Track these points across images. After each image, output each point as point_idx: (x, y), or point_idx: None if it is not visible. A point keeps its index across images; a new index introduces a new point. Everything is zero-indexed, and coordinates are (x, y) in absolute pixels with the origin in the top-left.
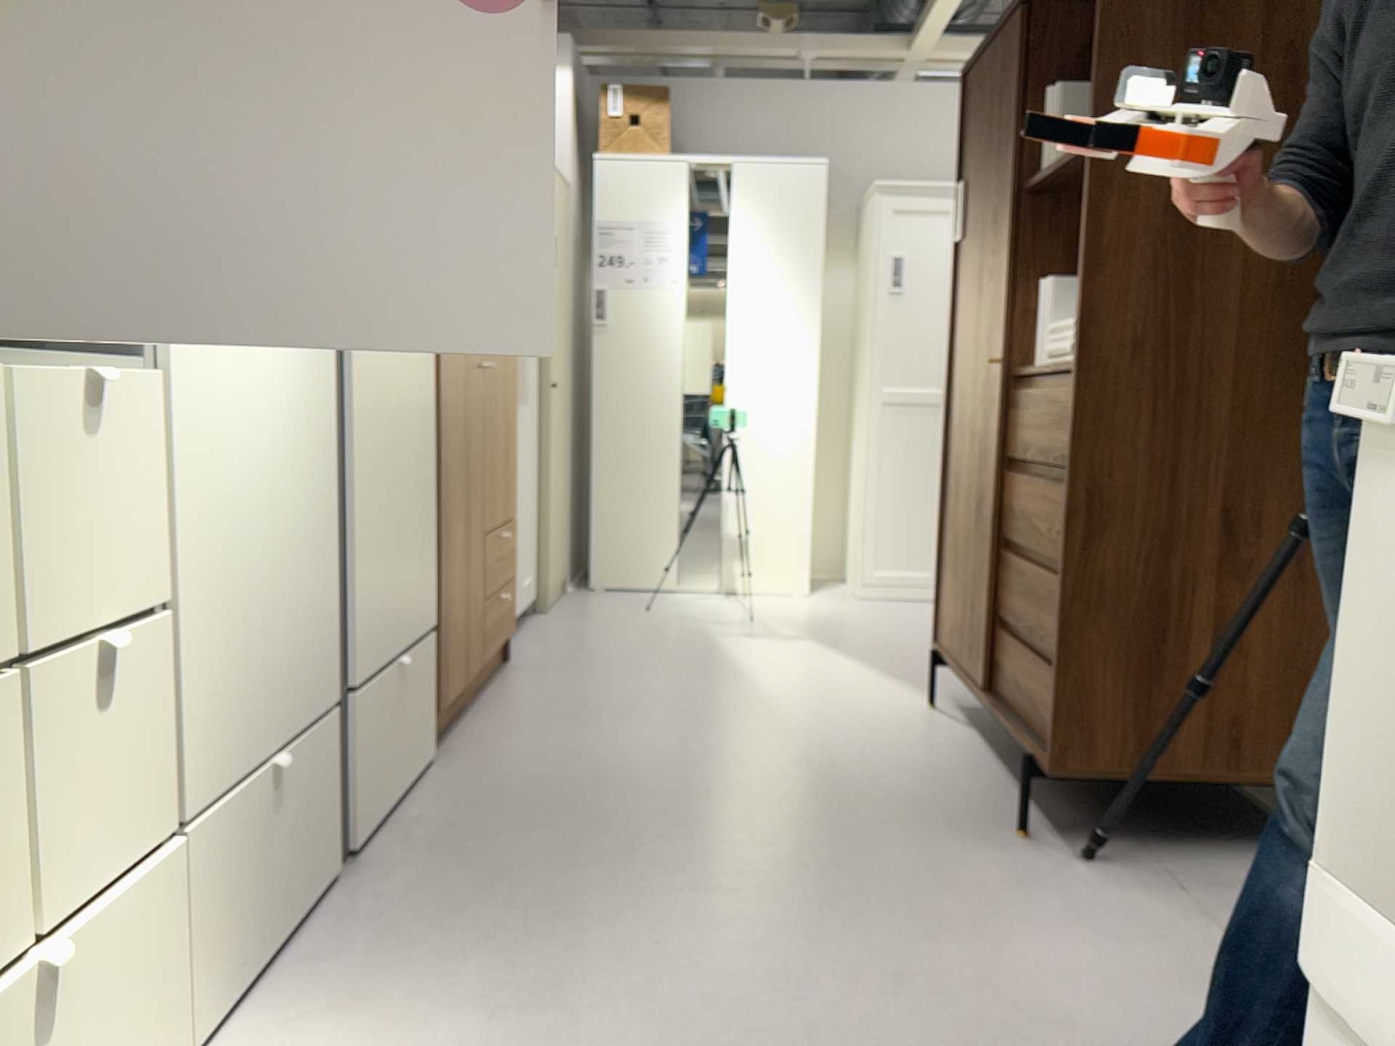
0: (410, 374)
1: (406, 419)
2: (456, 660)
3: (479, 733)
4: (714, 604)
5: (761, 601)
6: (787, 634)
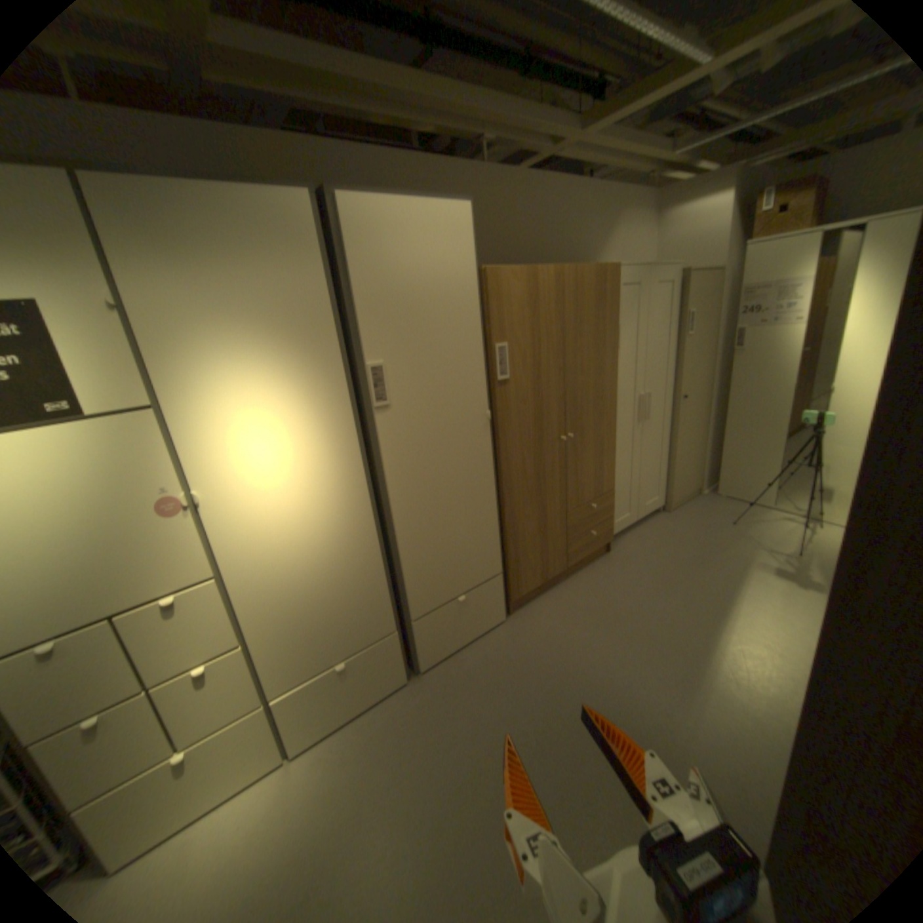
0: (464, 481)
1: (461, 502)
2: (531, 576)
3: (543, 607)
4: (788, 529)
5: (832, 534)
6: (812, 580)
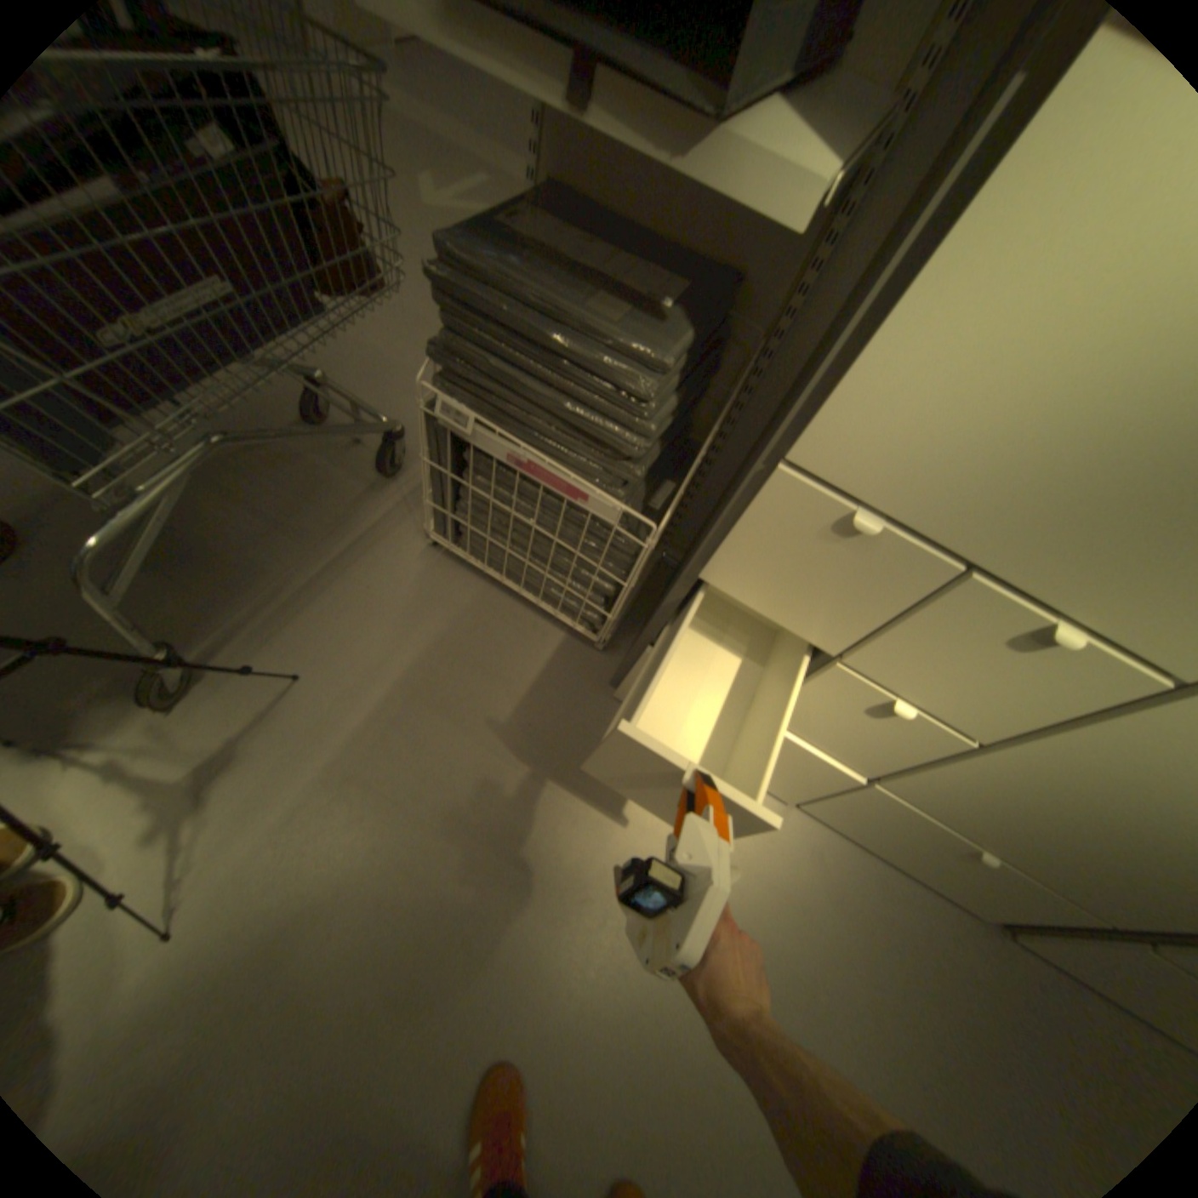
0: None
1: None
2: None
3: None
4: None
5: None
6: None
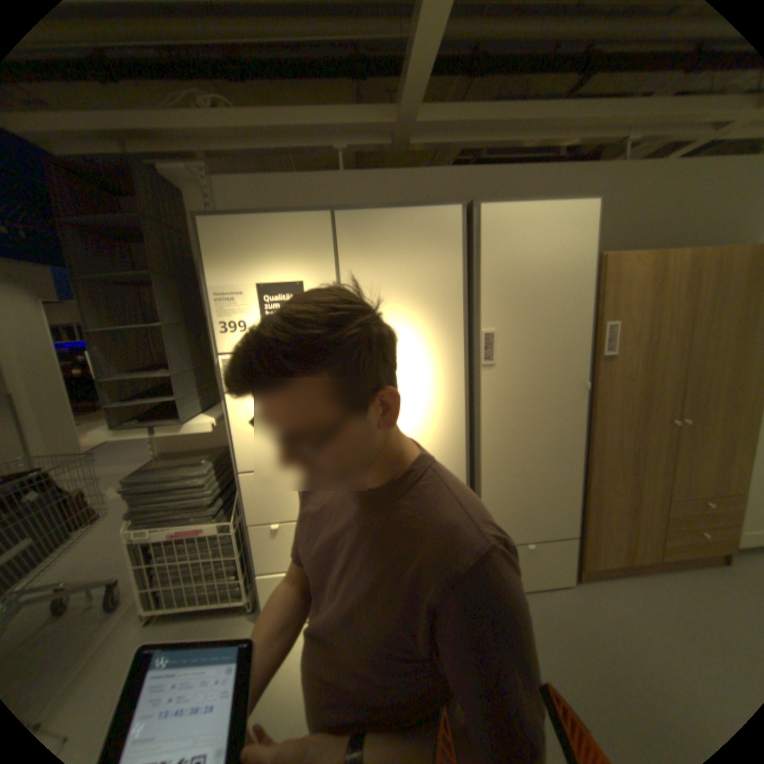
0: (553, 441)
1: (546, 459)
2: (614, 554)
3: (623, 592)
4: None
5: None
6: None
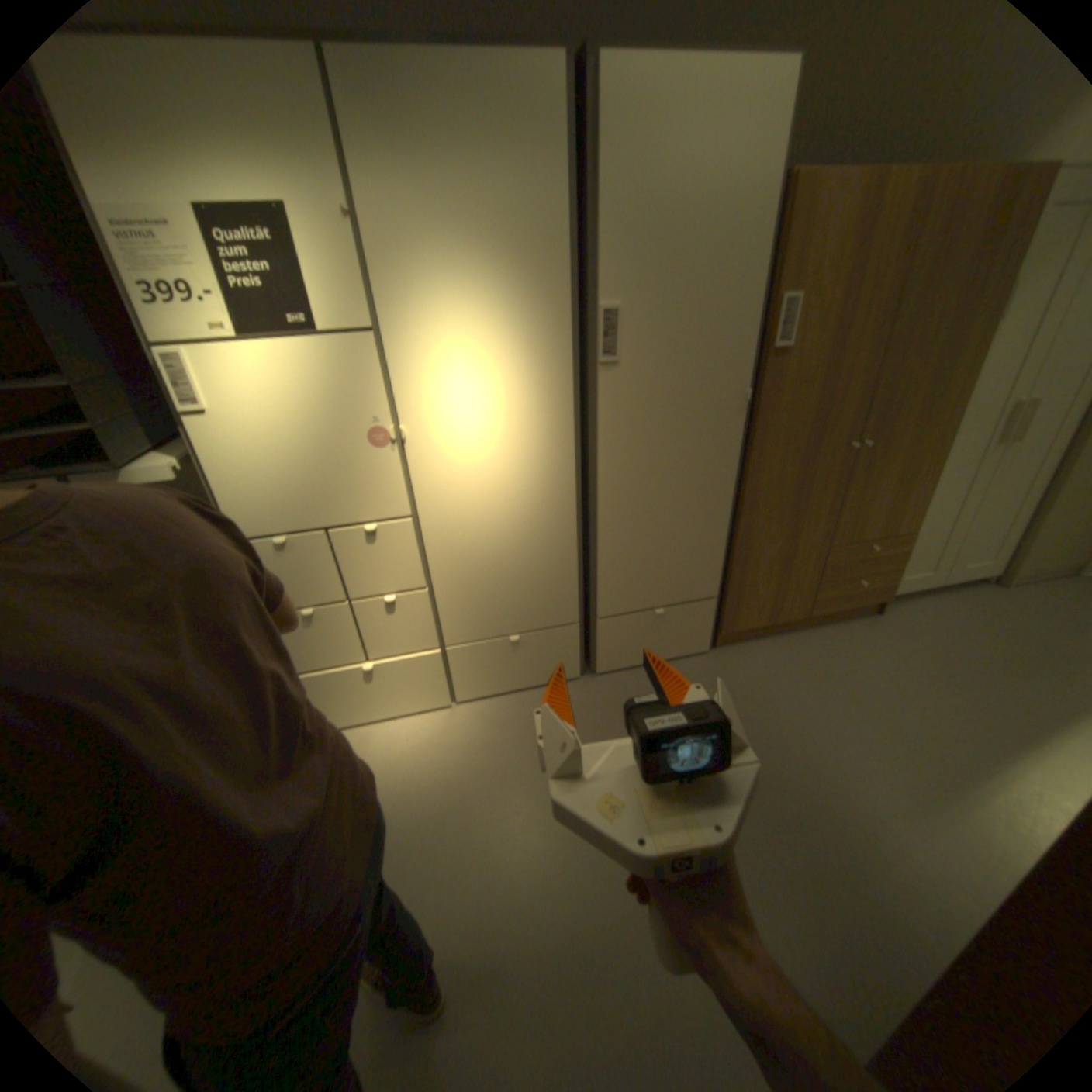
0: (695, 475)
1: (685, 500)
2: (756, 612)
3: (761, 652)
4: None
5: None
6: None
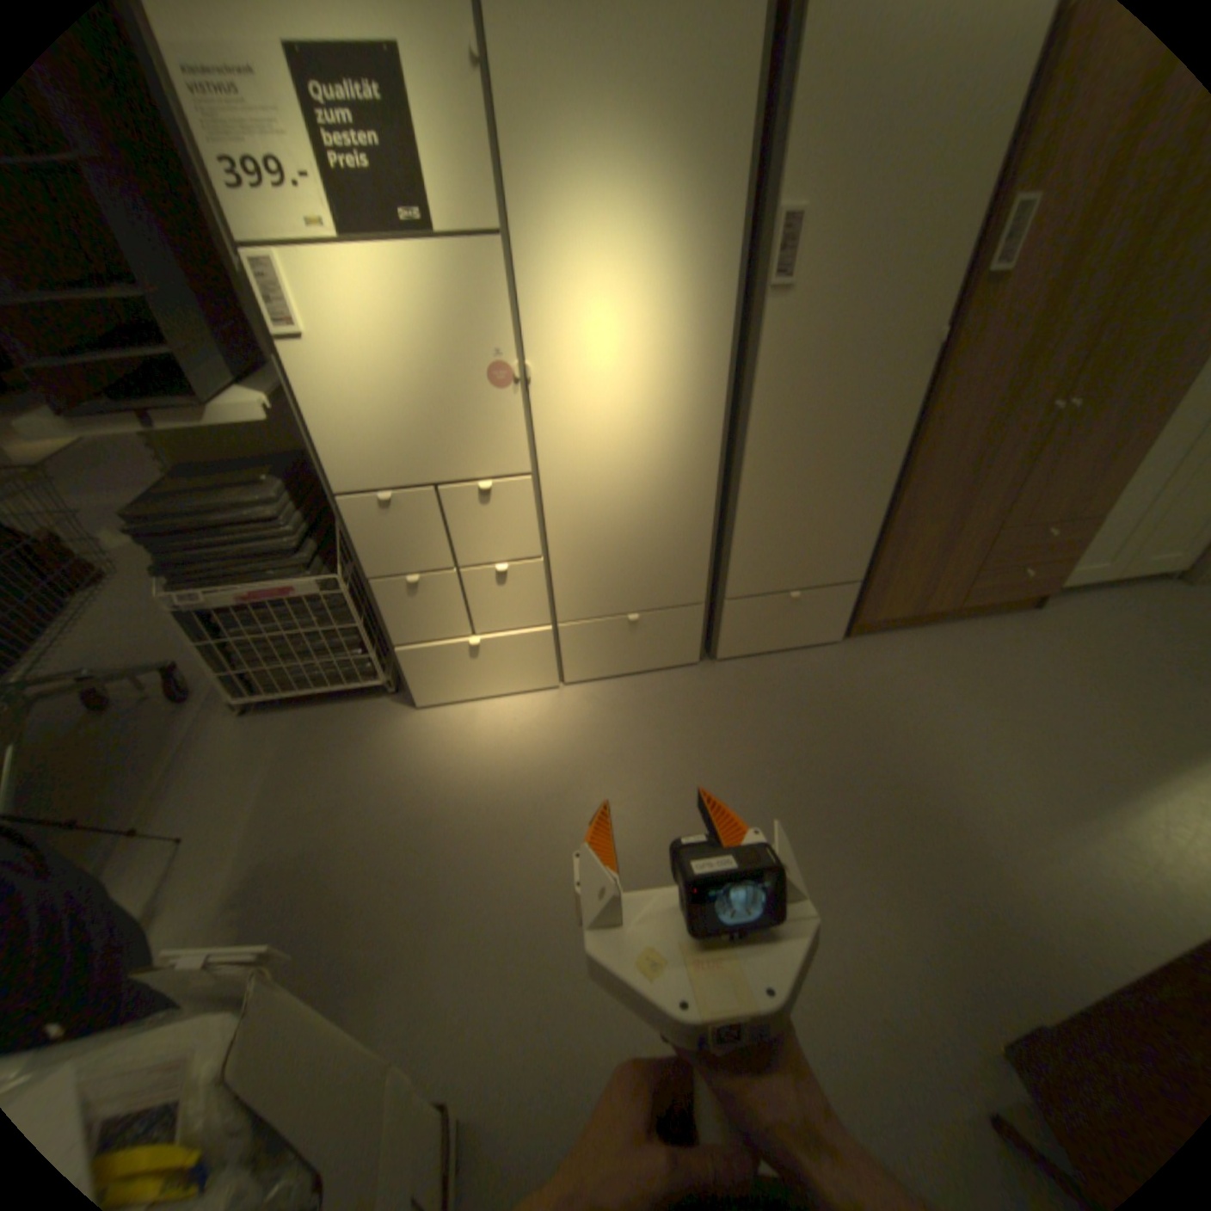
0: (861, 436)
1: (844, 466)
2: (902, 600)
3: (901, 644)
4: None
5: None
6: None
